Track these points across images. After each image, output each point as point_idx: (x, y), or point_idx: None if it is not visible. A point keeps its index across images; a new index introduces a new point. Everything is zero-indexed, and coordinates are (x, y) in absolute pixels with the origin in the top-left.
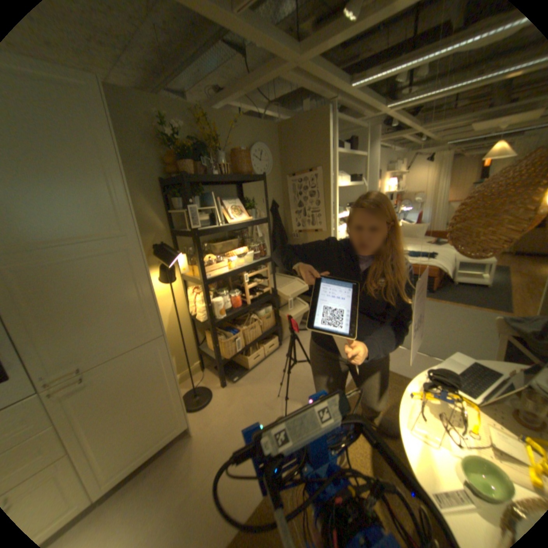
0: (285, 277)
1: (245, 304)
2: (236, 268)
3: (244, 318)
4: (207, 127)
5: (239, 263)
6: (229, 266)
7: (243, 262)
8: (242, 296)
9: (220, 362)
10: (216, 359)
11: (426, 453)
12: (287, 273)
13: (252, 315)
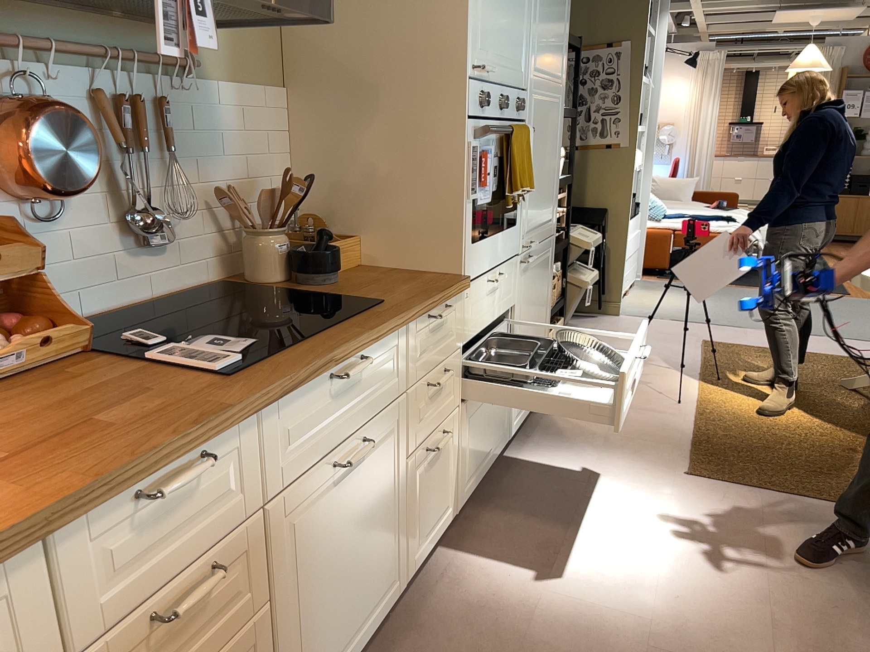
0: None
1: None
2: None
3: None
4: None
5: None
6: None
7: None
8: None
9: None
10: None
11: None
12: None
13: None
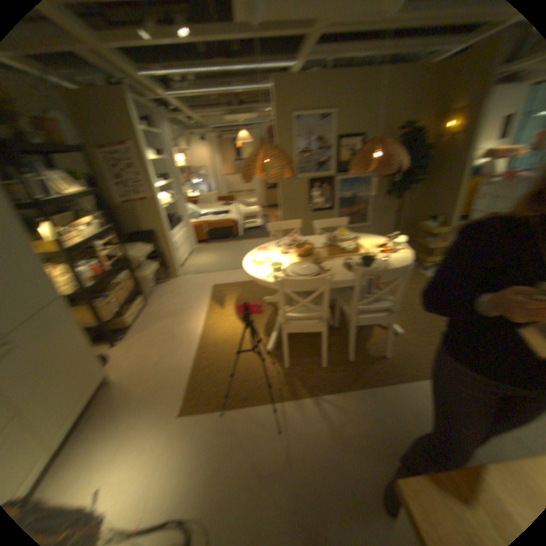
0: (123, 247)
1: (101, 273)
2: (83, 240)
3: (103, 289)
4: None
5: (85, 235)
6: (77, 238)
7: (88, 233)
8: (97, 266)
9: (100, 327)
10: (96, 326)
11: (257, 273)
12: (123, 244)
13: (111, 282)
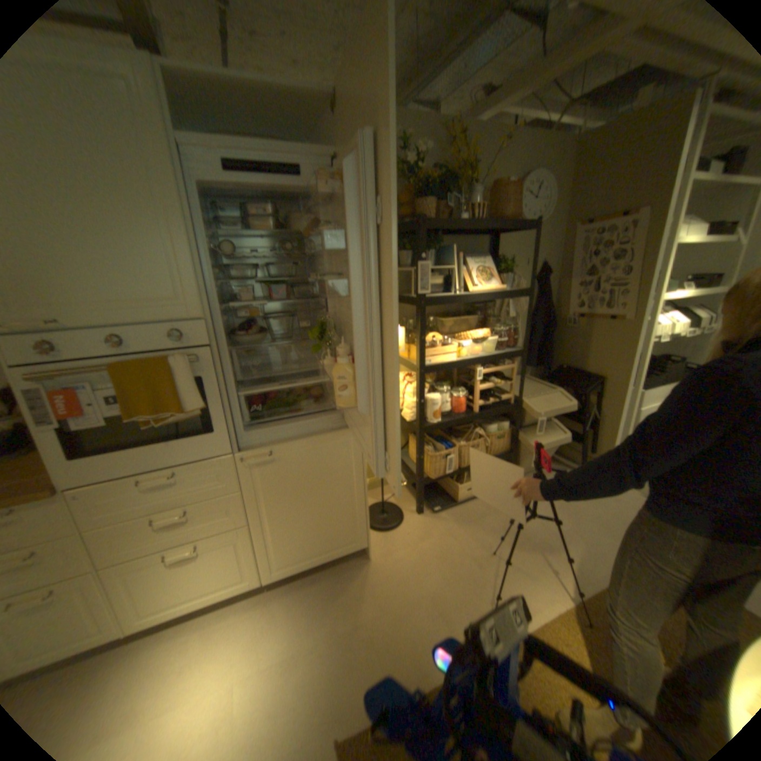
0: (540, 383)
1: (470, 410)
2: (467, 357)
3: (465, 431)
4: (465, 149)
5: (473, 351)
6: (458, 353)
7: (479, 350)
8: (469, 398)
9: (422, 480)
10: (417, 475)
11: None
12: (545, 378)
13: (478, 428)
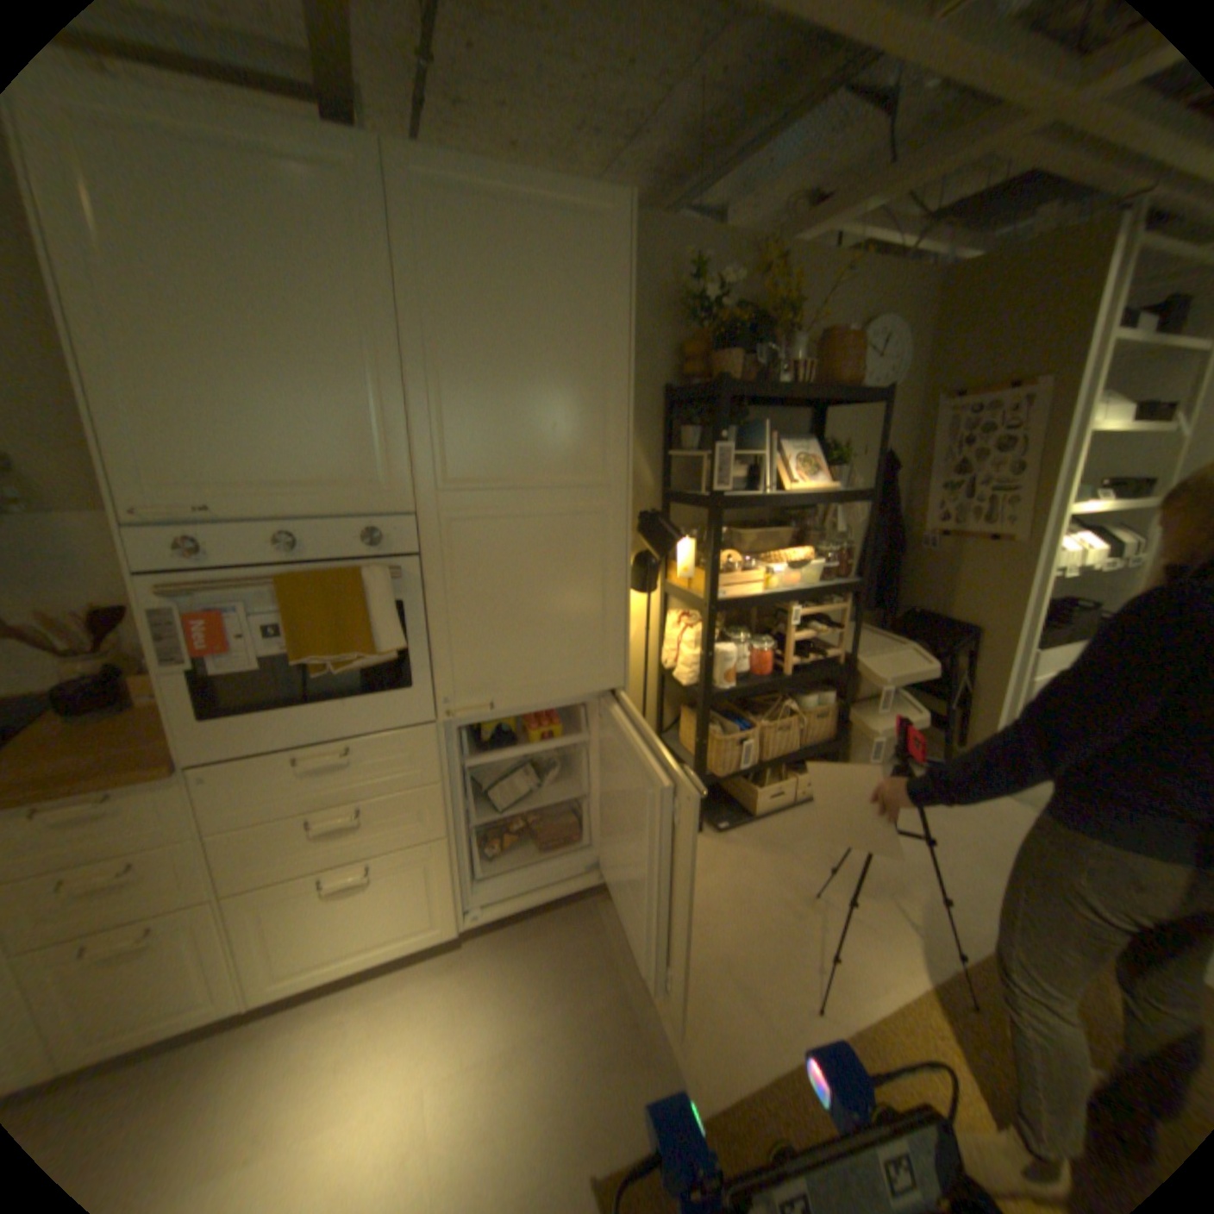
0: (881, 634)
1: (778, 671)
2: (779, 589)
3: (768, 703)
4: (783, 280)
5: (788, 580)
6: (766, 582)
7: (798, 579)
8: (778, 653)
9: (702, 777)
10: (697, 769)
11: None
12: (887, 627)
13: (789, 700)
